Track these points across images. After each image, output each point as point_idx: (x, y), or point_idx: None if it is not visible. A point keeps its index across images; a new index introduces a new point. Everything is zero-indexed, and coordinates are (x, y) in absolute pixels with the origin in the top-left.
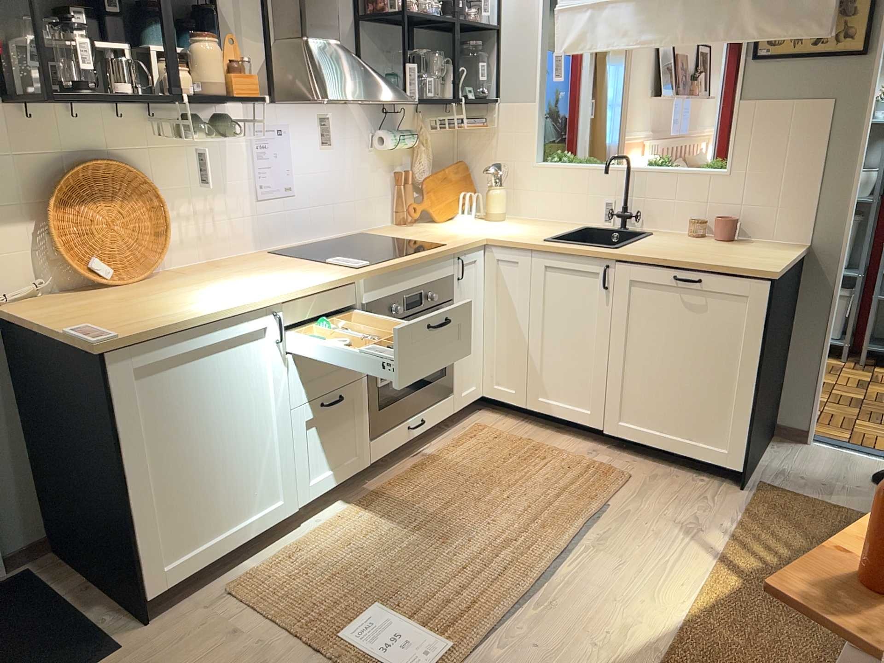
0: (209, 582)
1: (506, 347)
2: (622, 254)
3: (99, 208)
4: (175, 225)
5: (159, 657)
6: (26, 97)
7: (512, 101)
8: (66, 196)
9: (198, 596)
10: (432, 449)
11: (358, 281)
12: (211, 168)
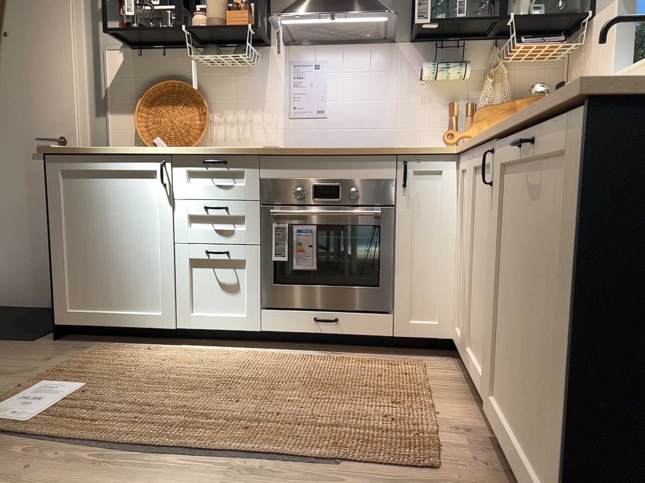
0: (102, 342)
1: (464, 279)
2: (500, 129)
3: (167, 108)
4: (220, 127)
5: (24, 351)
6: (139, 45)
7: (600, 11)
8: (152, 100)
9: (86, 343)
10: (346, 357)
11: (251, 156)
12: (253, 90)
